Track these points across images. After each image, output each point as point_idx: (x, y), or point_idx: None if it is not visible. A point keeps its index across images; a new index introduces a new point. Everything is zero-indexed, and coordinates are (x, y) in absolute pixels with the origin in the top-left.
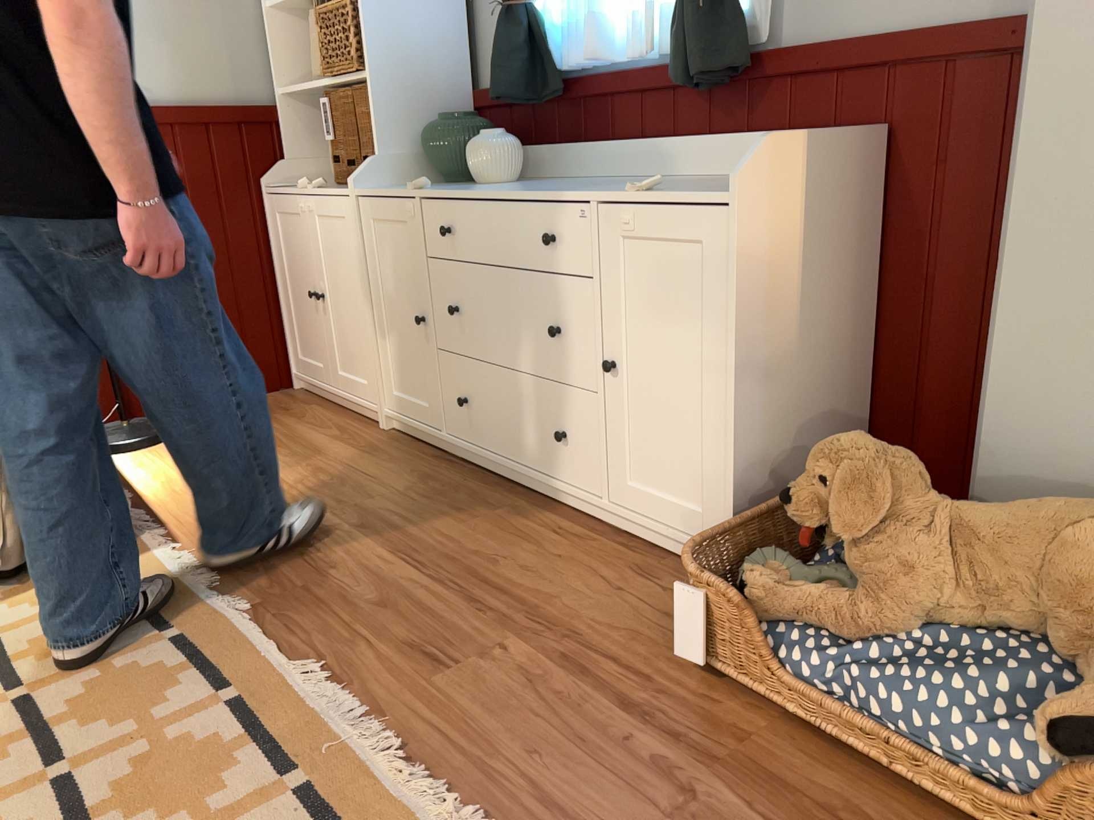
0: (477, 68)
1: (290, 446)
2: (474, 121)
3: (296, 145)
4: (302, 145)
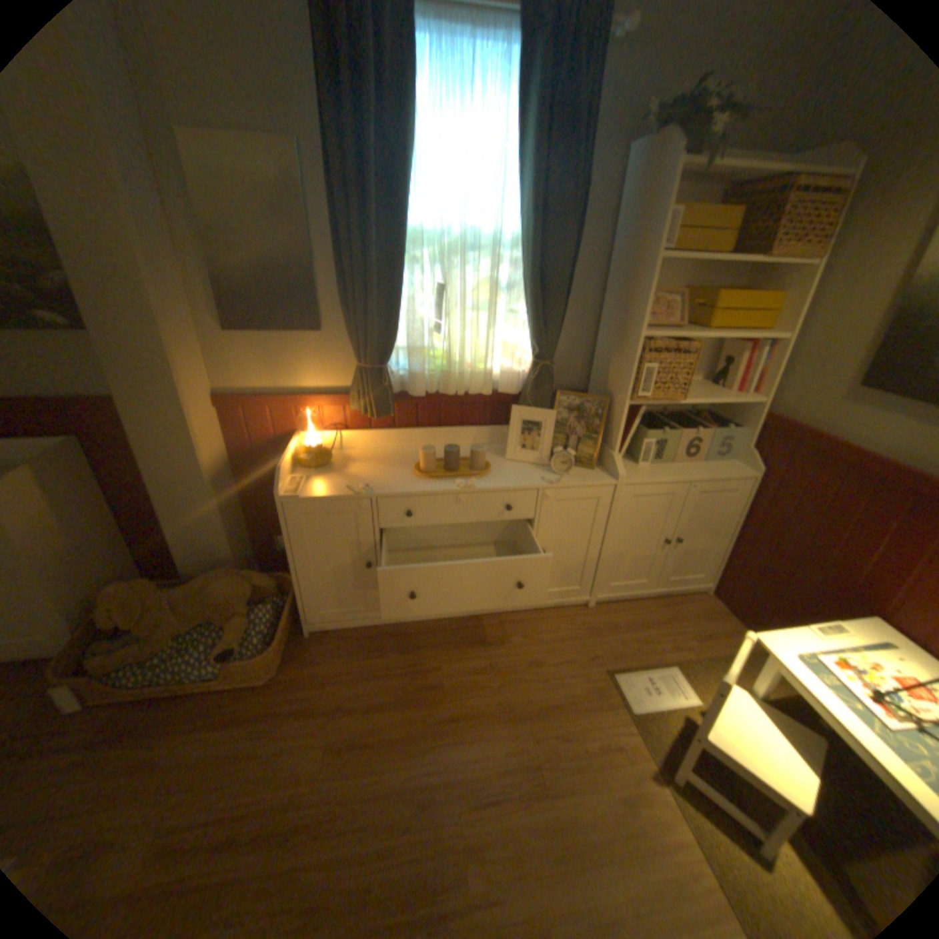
0: None
1: None
2: None
3: None
4: None
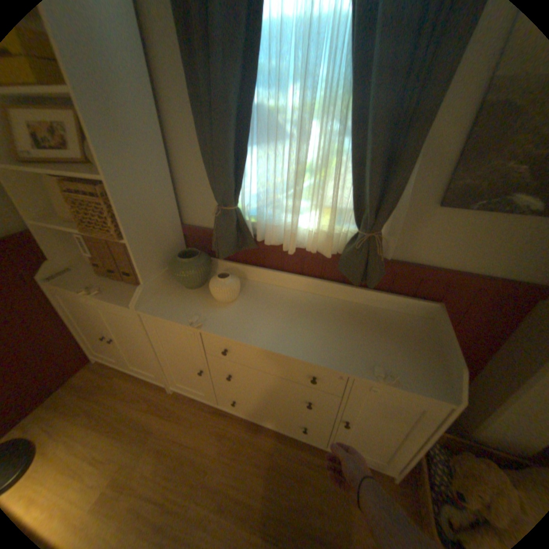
0: (182, 211)
1: (125, 431)
2: (203, 260)
3: (54, 248)
4: (58, 246)
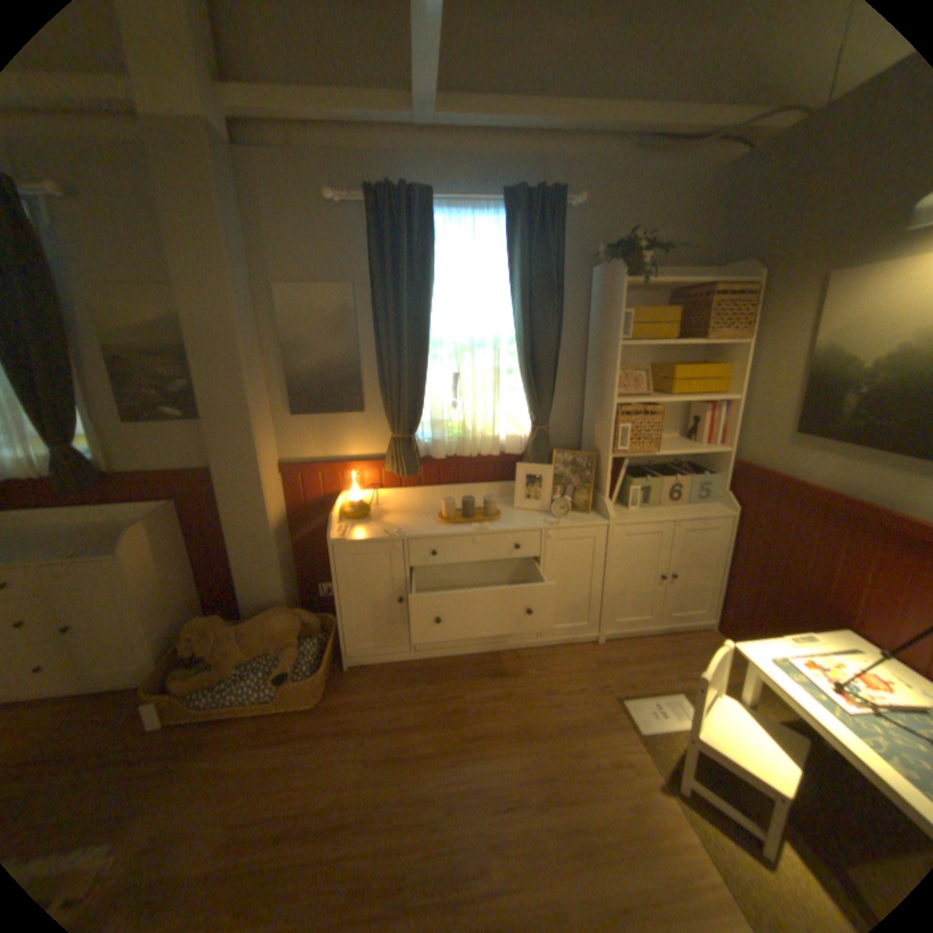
0: None
1: None
2: None
3: None
4: None
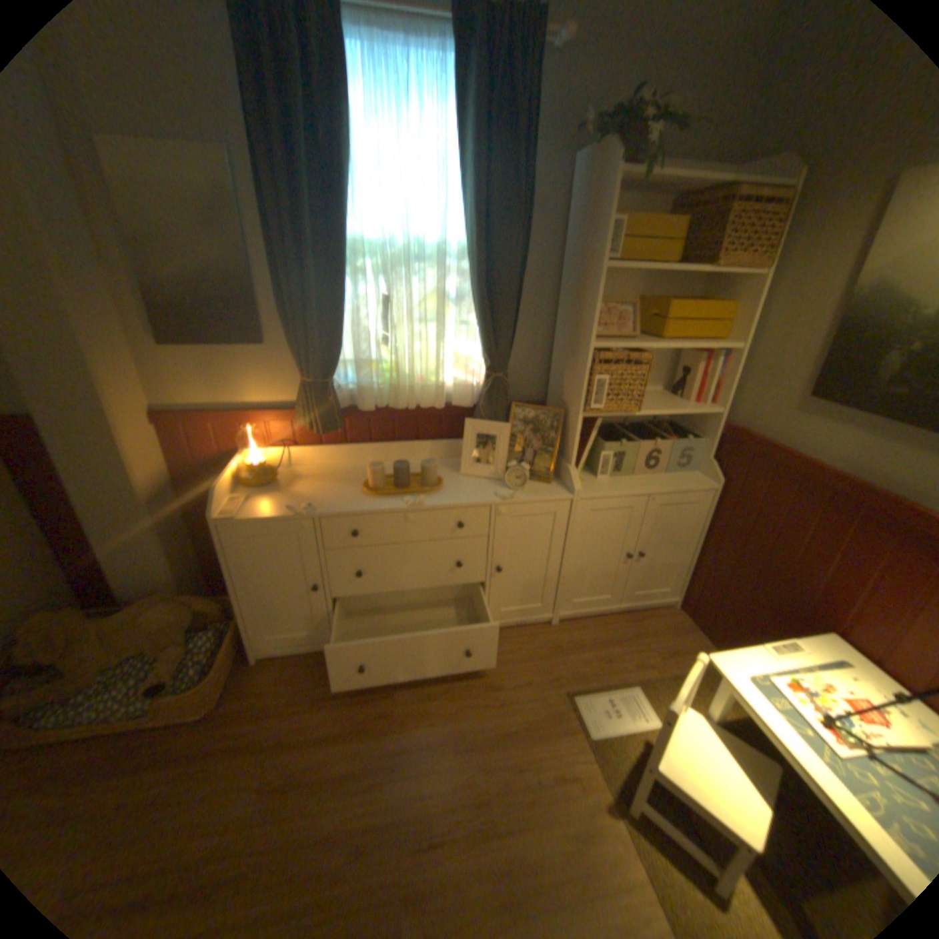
0: None
1: None
2: None
3: None
4: None
